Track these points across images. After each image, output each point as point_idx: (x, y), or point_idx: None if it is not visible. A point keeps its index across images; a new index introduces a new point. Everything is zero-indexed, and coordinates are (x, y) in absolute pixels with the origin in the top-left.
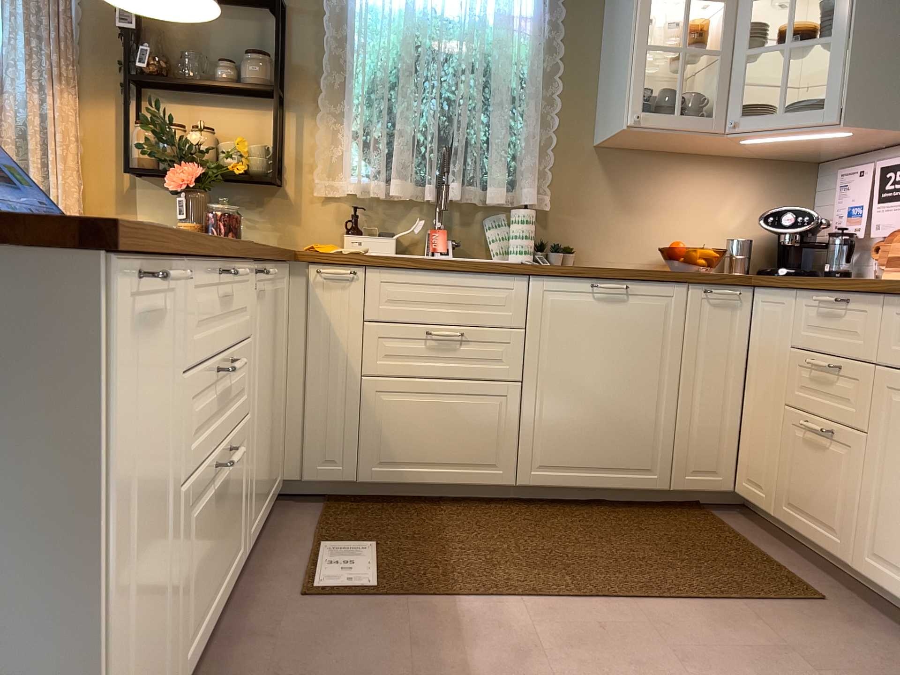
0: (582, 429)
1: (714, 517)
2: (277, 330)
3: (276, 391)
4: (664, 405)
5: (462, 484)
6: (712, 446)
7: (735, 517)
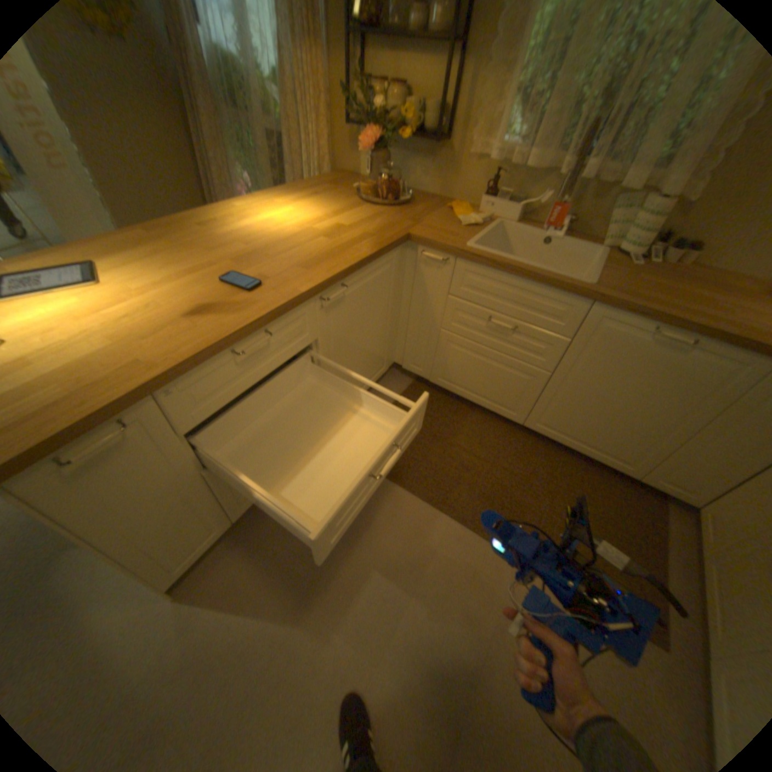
0: (587, 420)
1: (664, 516)
2: (378, 301)
3: (376, 334)
4: (672, 438)
5: (488, 410)
6: (701, 480)
7: (686, 524)
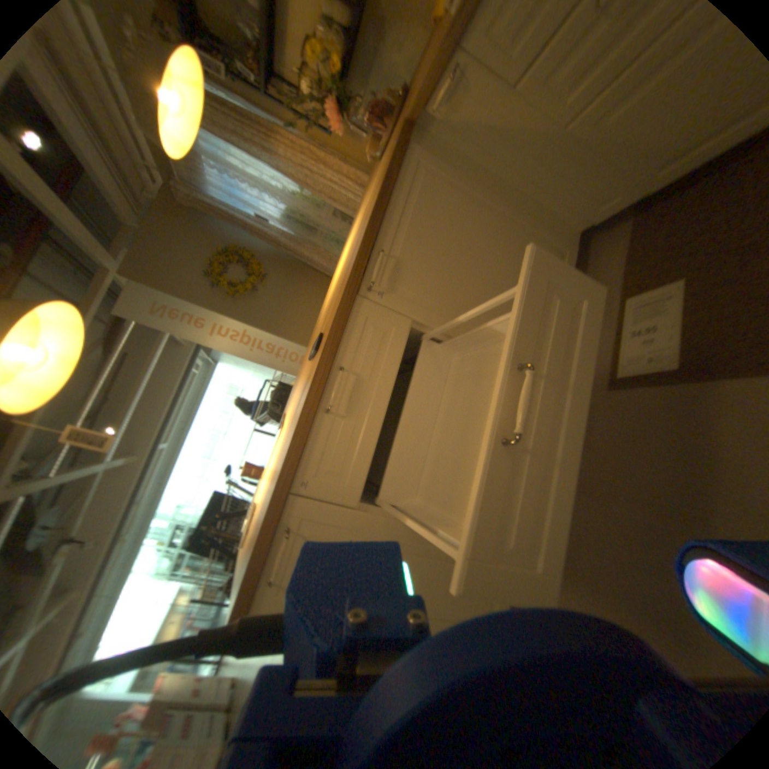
0: None
1: None
2: (451, 210)
3: (496, 237)
4: None
5: None
6: None
7: None
